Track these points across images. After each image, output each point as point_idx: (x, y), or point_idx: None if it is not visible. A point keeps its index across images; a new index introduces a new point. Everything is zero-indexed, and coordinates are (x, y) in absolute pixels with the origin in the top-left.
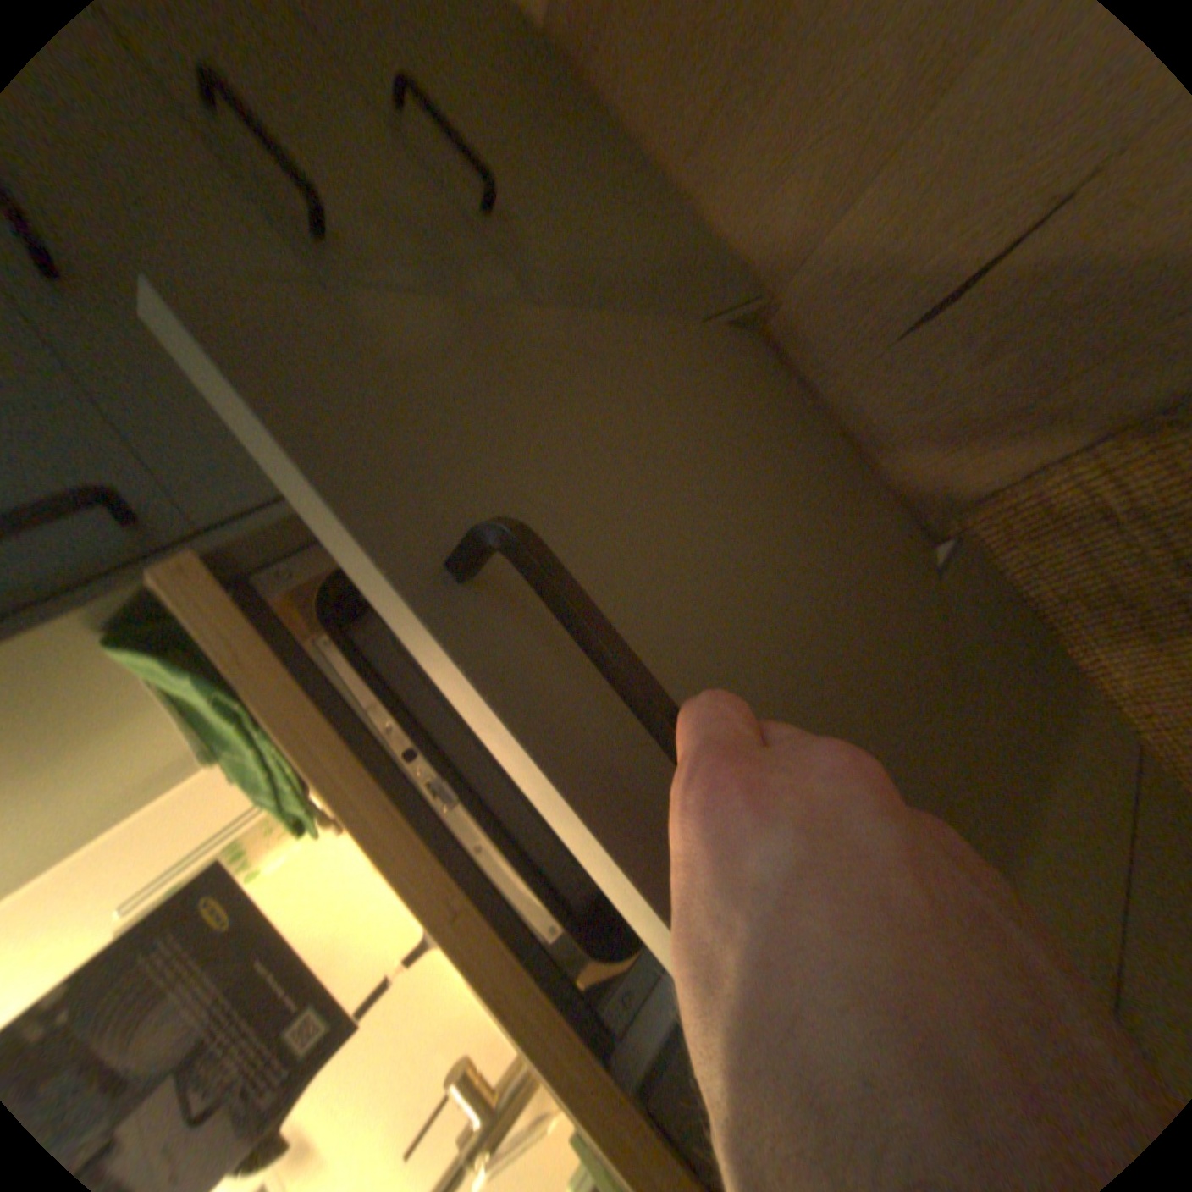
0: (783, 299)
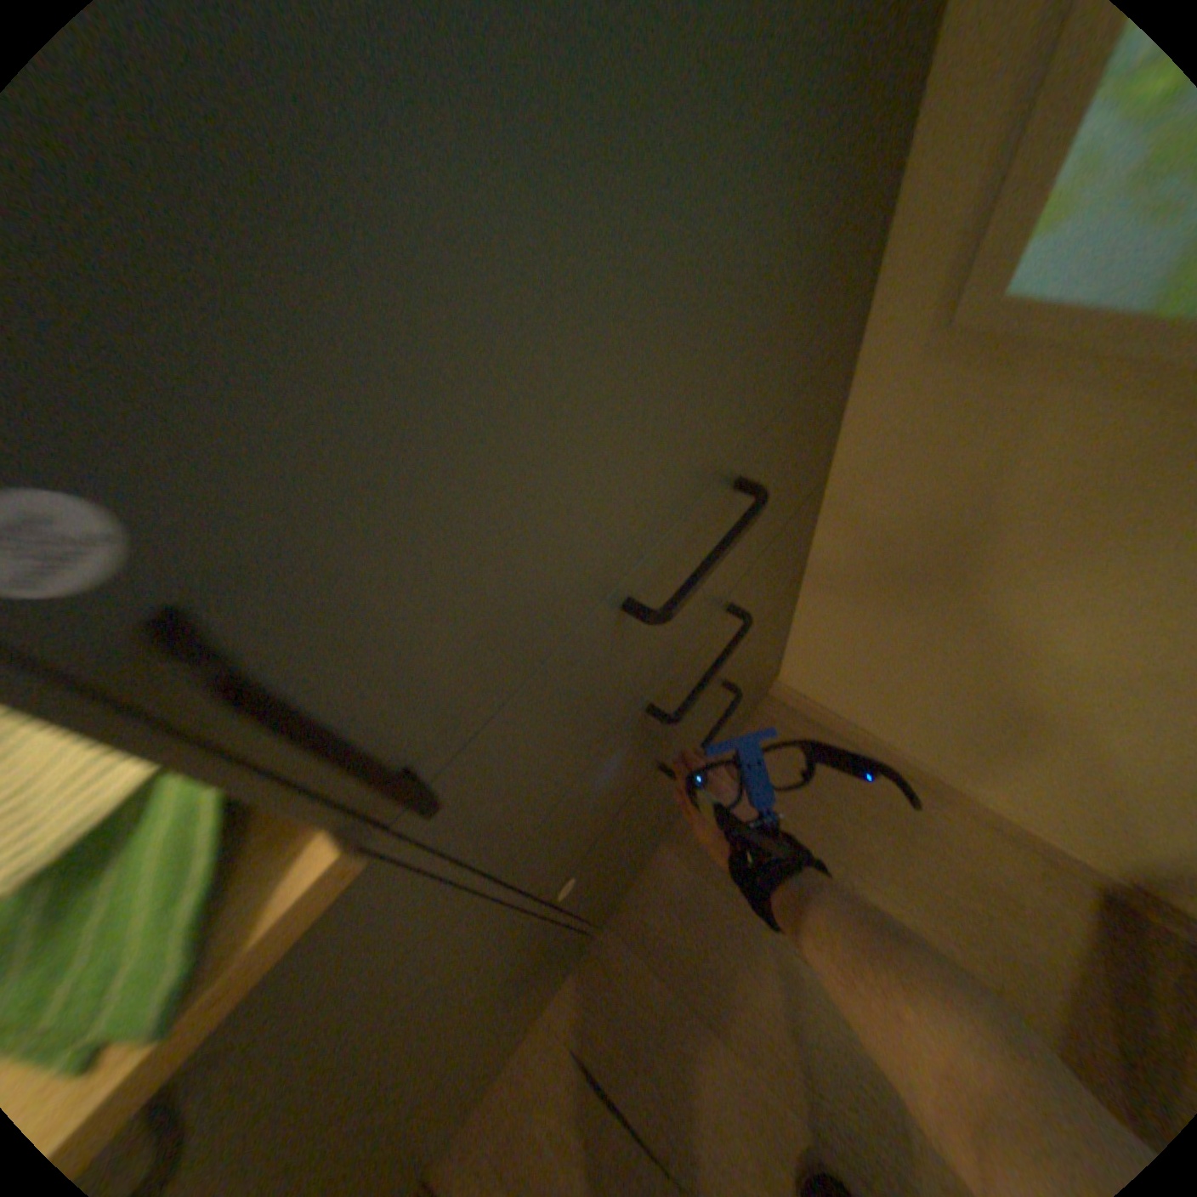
0: (591, 930)
